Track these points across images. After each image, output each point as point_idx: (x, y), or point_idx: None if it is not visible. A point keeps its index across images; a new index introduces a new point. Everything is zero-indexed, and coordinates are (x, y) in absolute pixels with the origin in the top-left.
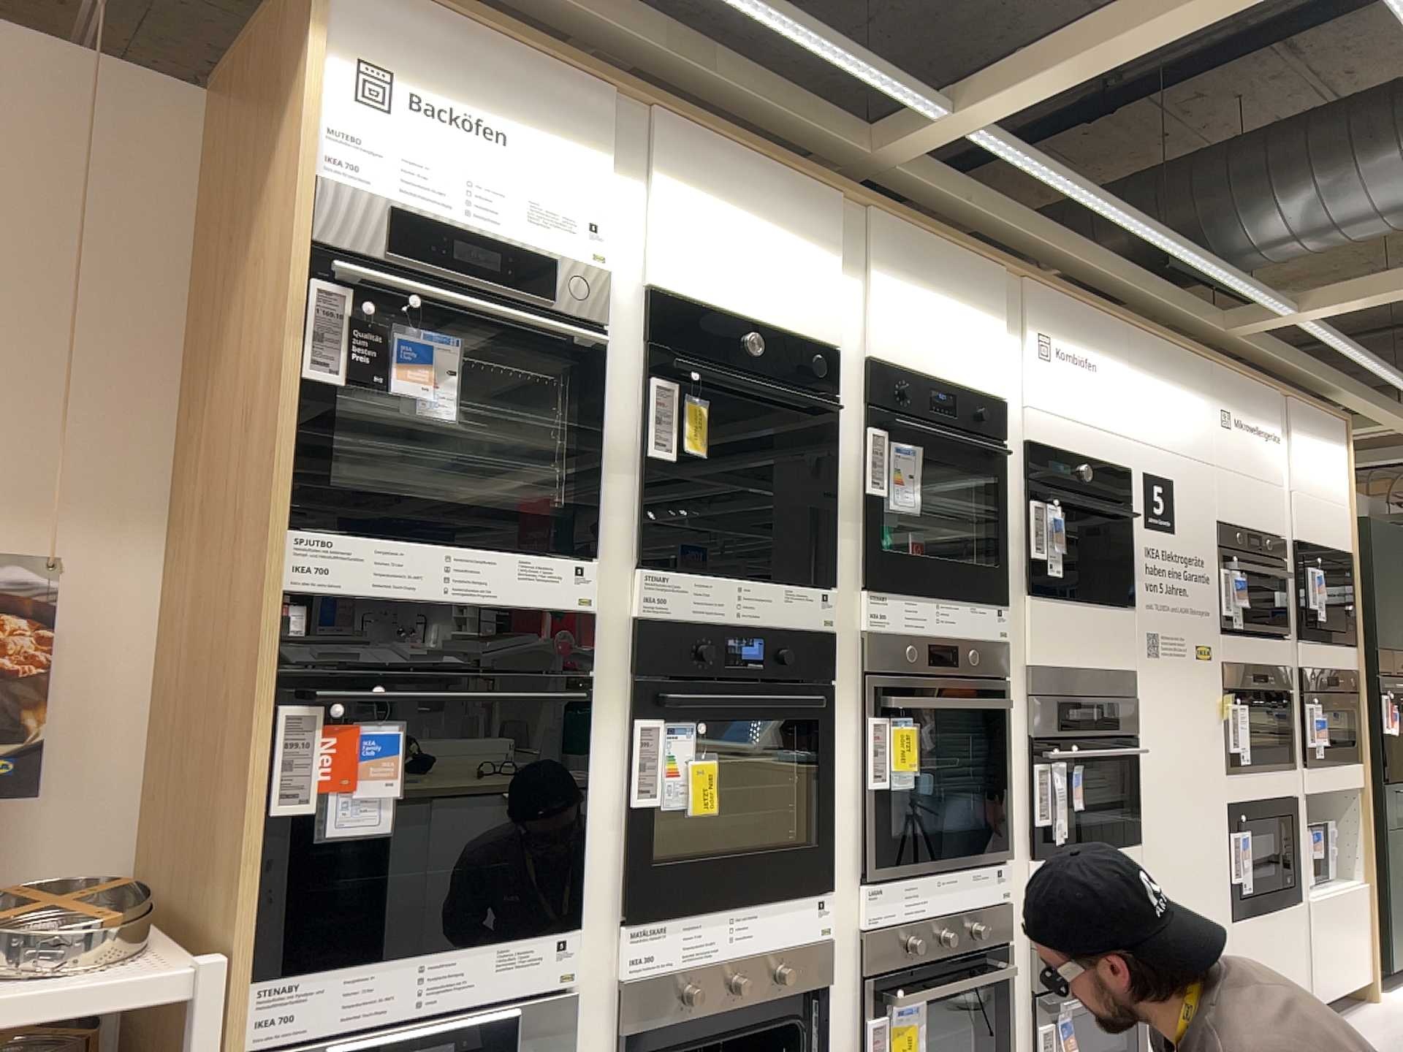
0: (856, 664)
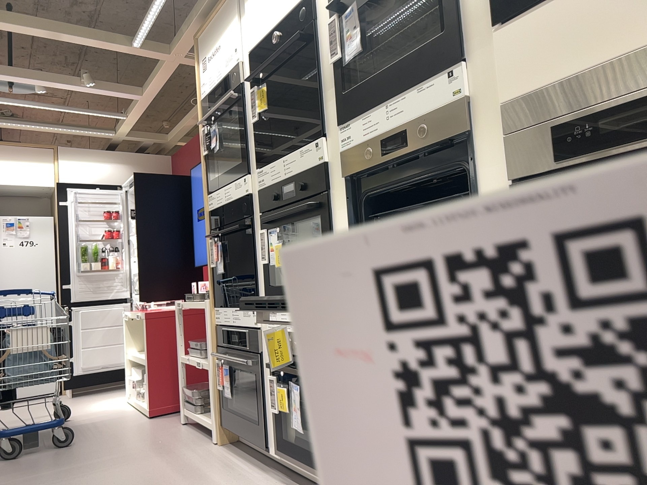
0: (344, 176)
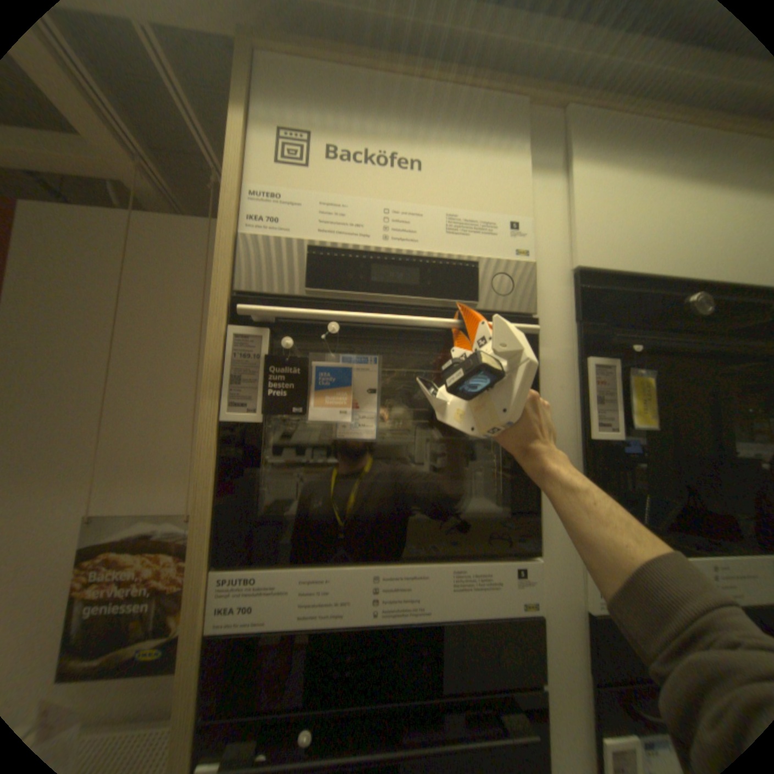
0: None
